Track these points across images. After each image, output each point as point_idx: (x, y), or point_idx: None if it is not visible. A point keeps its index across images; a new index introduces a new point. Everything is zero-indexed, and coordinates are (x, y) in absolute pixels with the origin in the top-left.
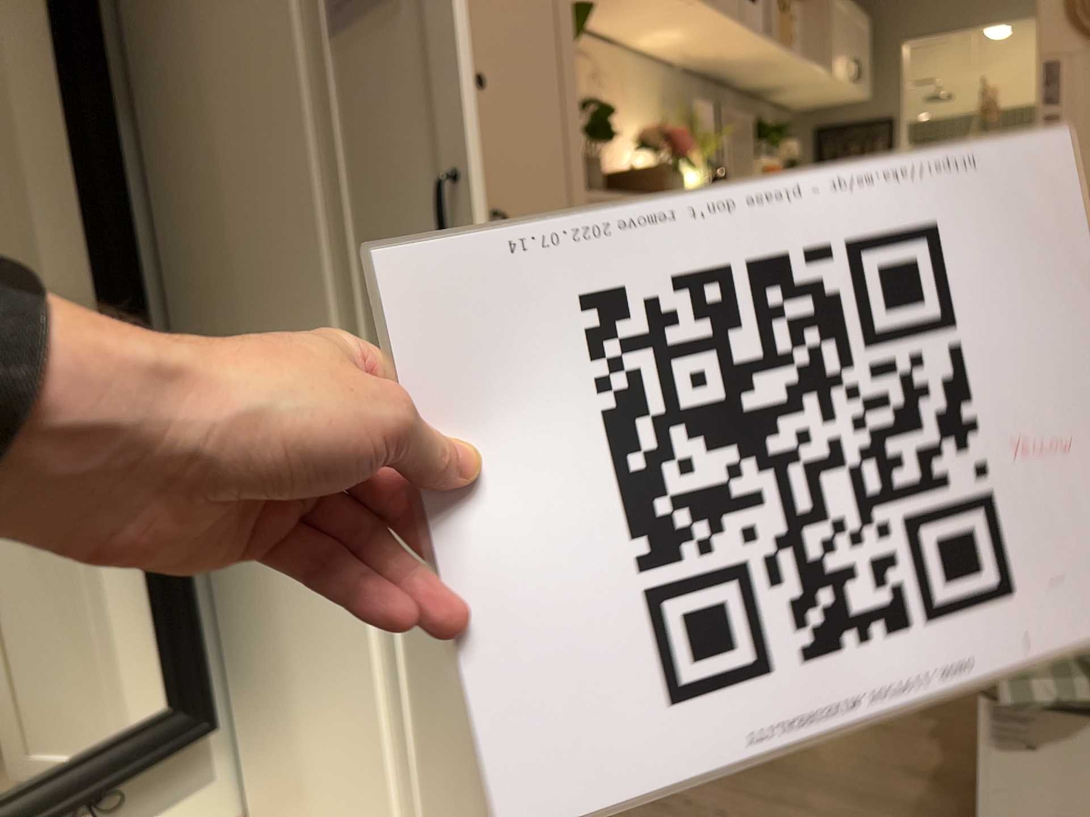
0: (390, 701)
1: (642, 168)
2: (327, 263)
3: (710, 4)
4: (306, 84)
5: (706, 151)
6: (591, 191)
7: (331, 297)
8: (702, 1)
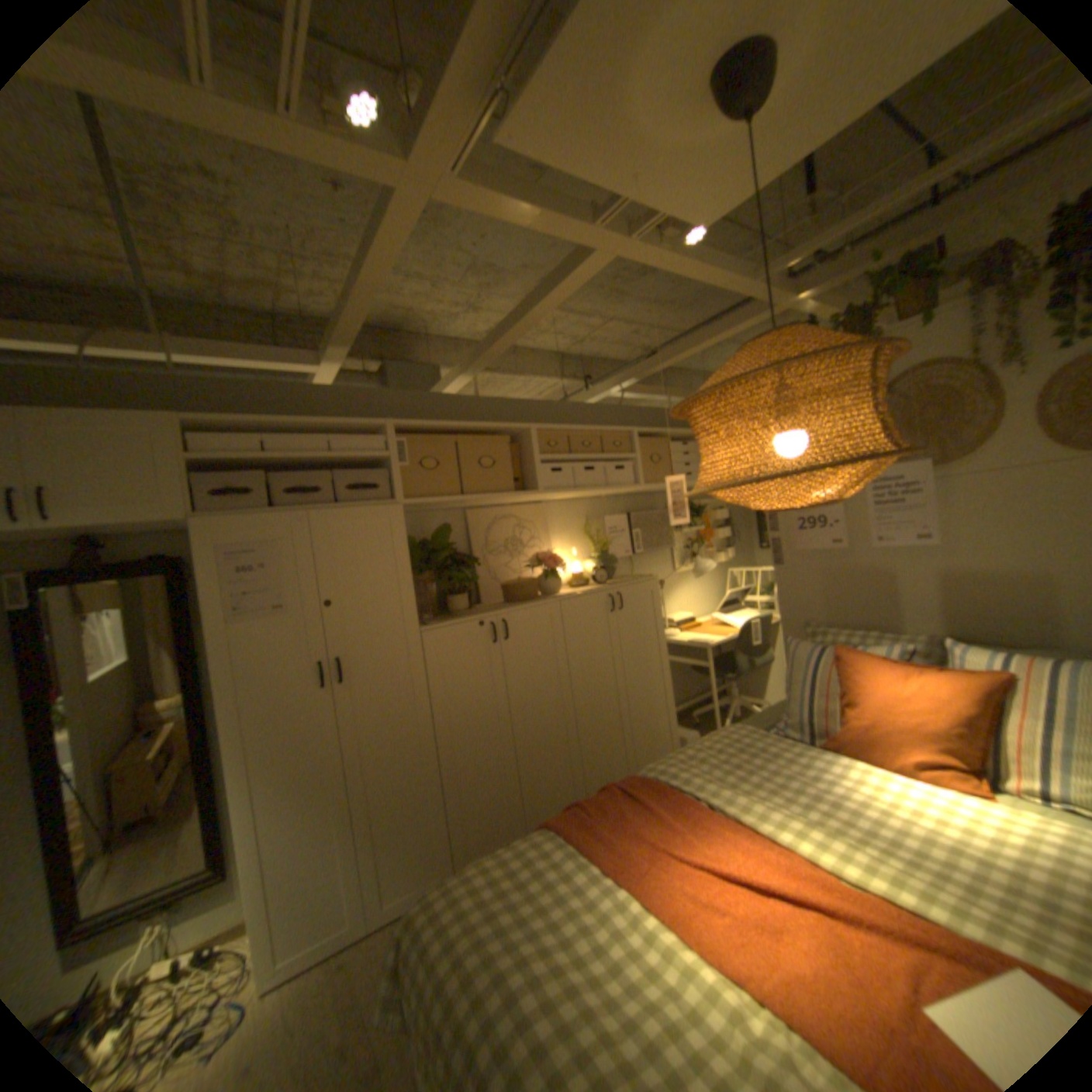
0: (250, 890)
1: (528, 578)
2: (216, 708)
3: (559, 492)
4: (207, 641)
5: (603, 548)
6: (456, 612)
7: (218, 721)
8: (550, 493)
